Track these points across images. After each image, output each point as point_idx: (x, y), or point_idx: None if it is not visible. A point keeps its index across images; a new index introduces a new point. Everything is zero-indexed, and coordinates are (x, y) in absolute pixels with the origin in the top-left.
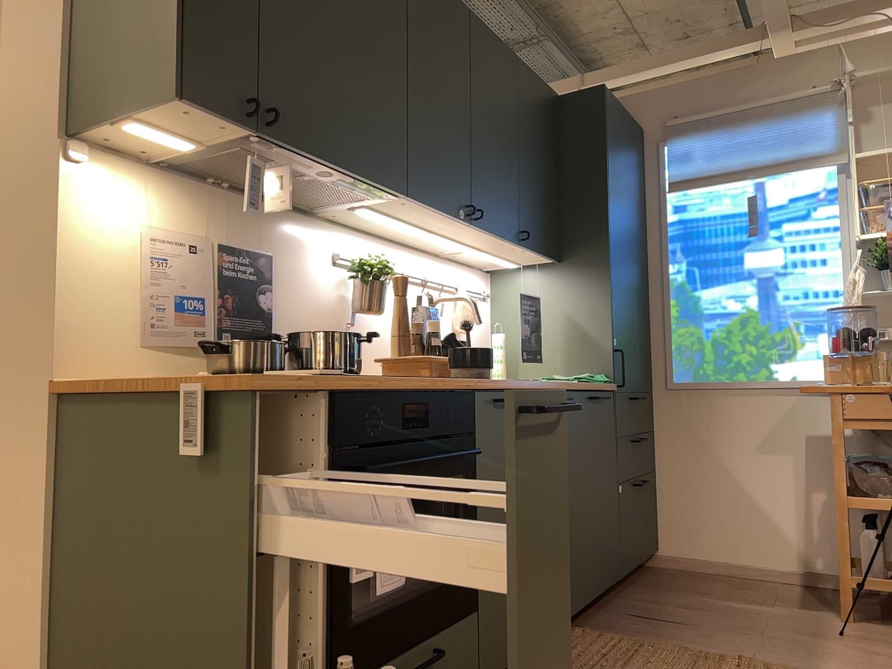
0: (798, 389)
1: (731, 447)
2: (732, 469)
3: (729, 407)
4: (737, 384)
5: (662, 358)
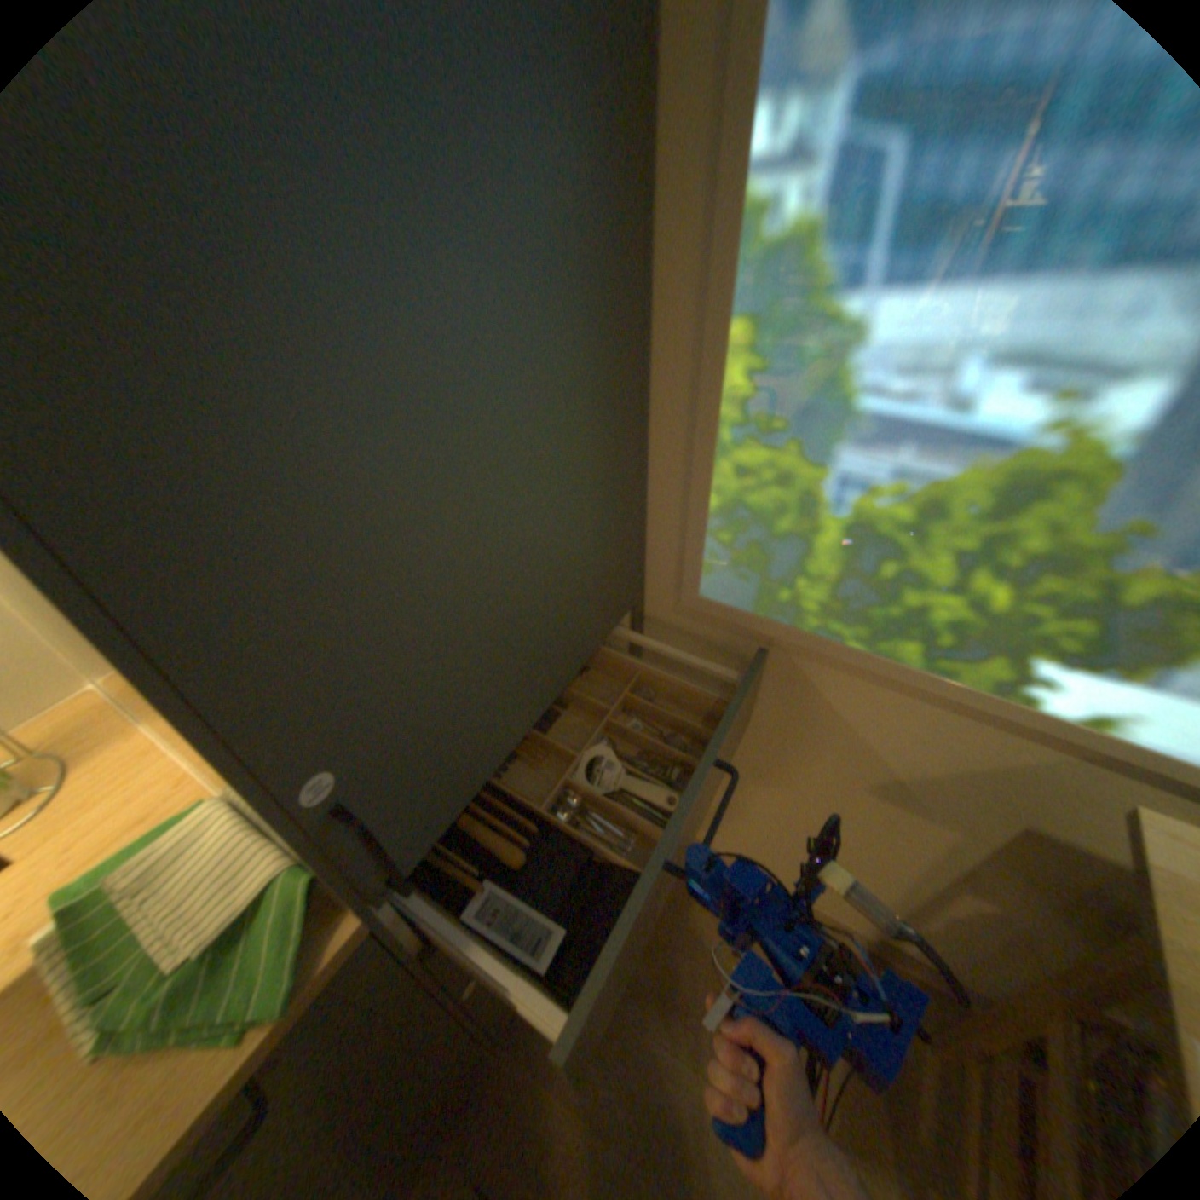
0: (1096, 748)
1: (810, 761)
2: (799, 788)
3: (838, 696)
4: (888, 669)
5: (678, 520)
